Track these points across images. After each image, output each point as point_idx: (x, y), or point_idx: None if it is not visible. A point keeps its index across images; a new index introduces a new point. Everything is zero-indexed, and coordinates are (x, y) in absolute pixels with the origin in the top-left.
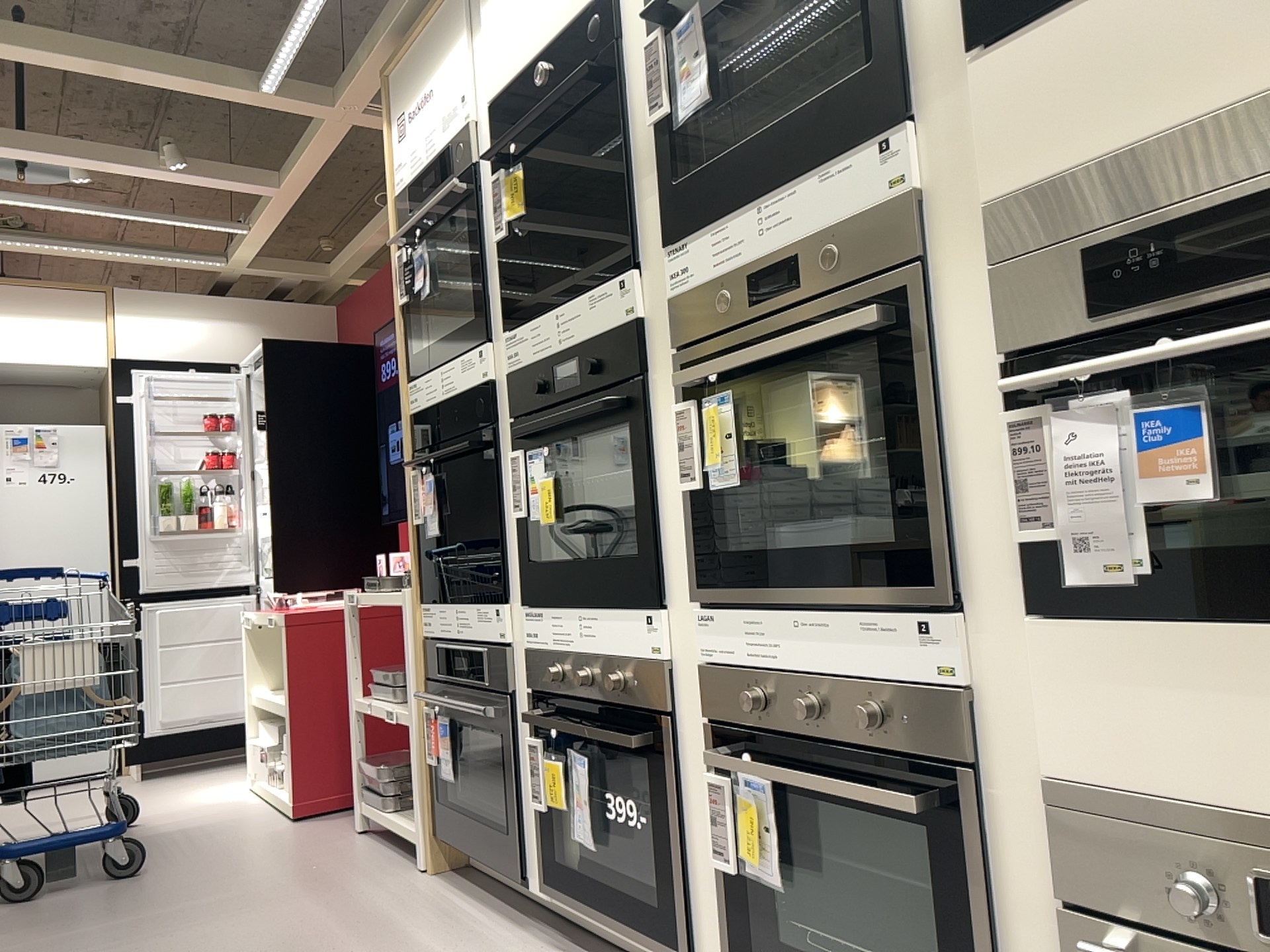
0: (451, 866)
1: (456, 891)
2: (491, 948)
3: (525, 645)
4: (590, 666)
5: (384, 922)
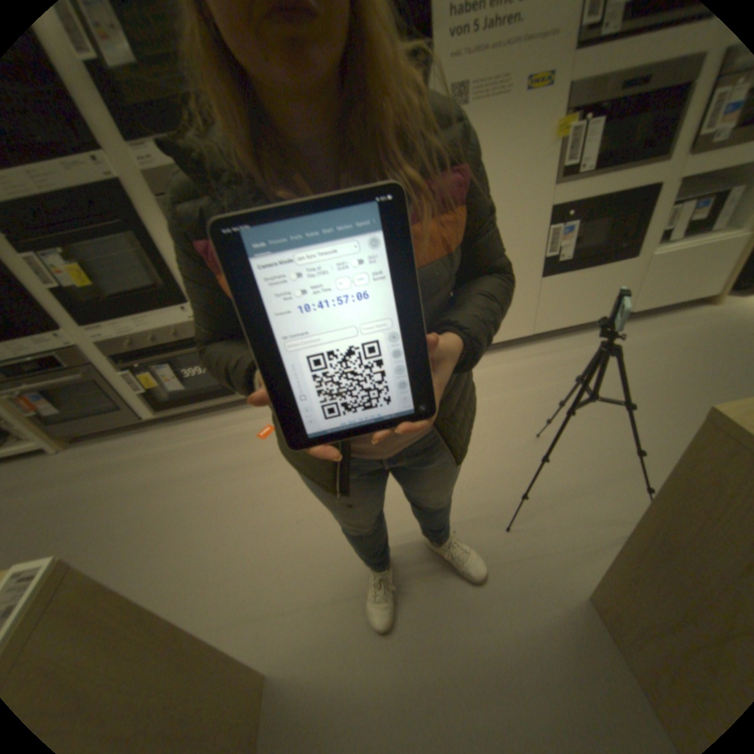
0: (69, 444)
1: (90, 446)
2: (148, 443)
3: (90, 342)
4: (150, 336)
5: (82, 473)
